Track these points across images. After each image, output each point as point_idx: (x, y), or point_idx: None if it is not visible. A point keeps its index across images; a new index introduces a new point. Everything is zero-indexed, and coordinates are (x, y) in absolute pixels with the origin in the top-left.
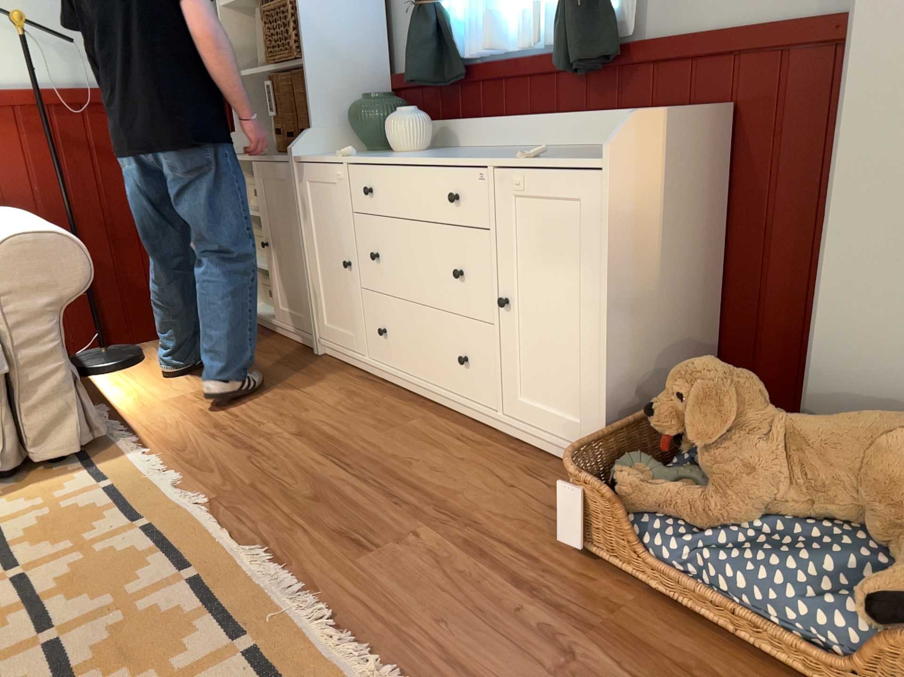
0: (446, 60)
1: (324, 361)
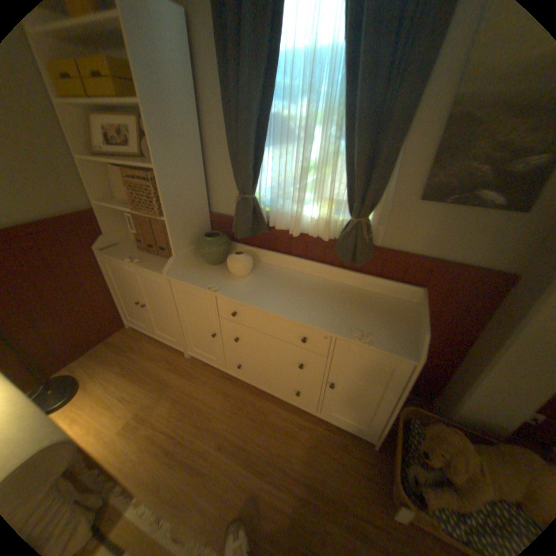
0: (256, 221)
1: (195, 364)
